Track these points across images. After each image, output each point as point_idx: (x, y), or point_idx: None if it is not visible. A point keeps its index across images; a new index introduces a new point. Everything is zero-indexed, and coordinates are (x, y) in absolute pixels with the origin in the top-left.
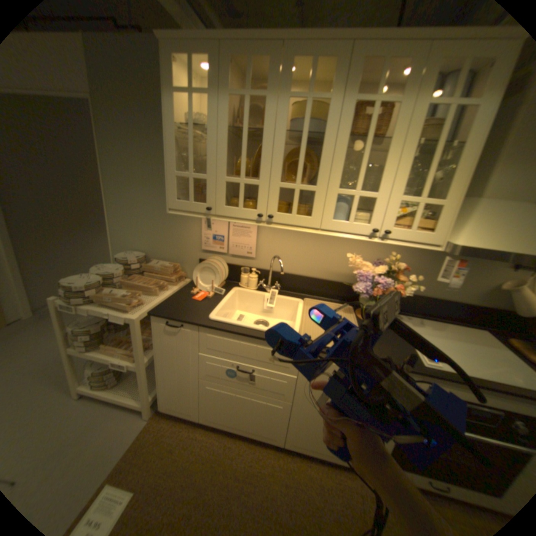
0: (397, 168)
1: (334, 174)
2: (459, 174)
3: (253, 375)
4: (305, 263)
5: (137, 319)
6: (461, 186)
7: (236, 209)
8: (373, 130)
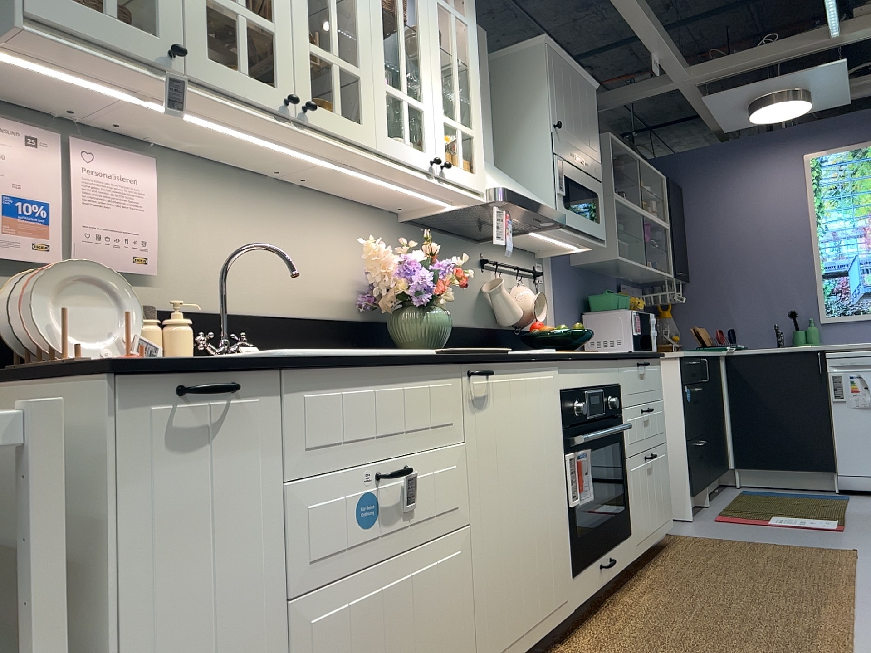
0: (431, 74)
1: (375, 56)
2: (474, 99)
3: (411, 475)
4: (269, 282)
5: (43, 406)
6: (479, 115)
7: (231, 70)
8: (402, 9)
